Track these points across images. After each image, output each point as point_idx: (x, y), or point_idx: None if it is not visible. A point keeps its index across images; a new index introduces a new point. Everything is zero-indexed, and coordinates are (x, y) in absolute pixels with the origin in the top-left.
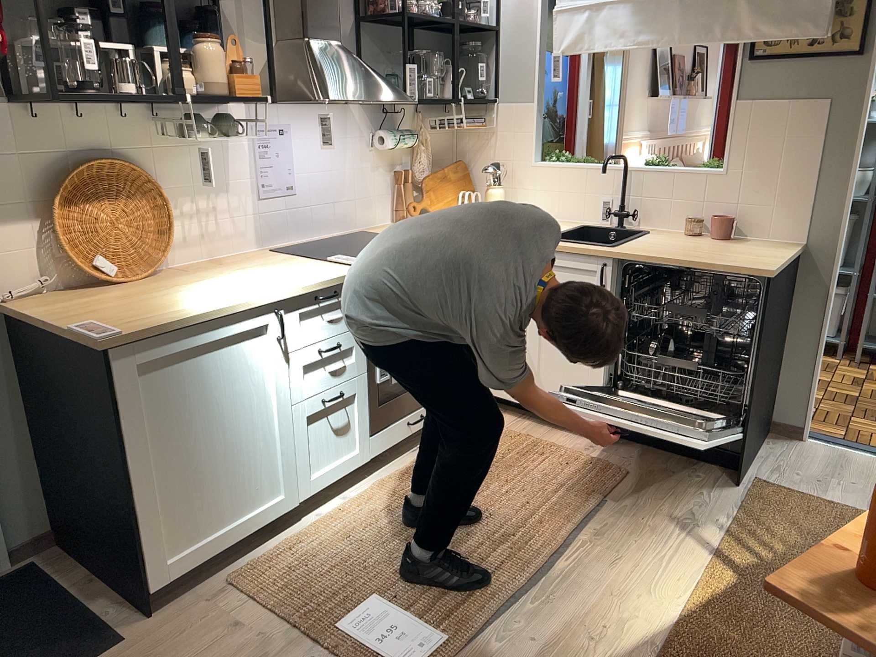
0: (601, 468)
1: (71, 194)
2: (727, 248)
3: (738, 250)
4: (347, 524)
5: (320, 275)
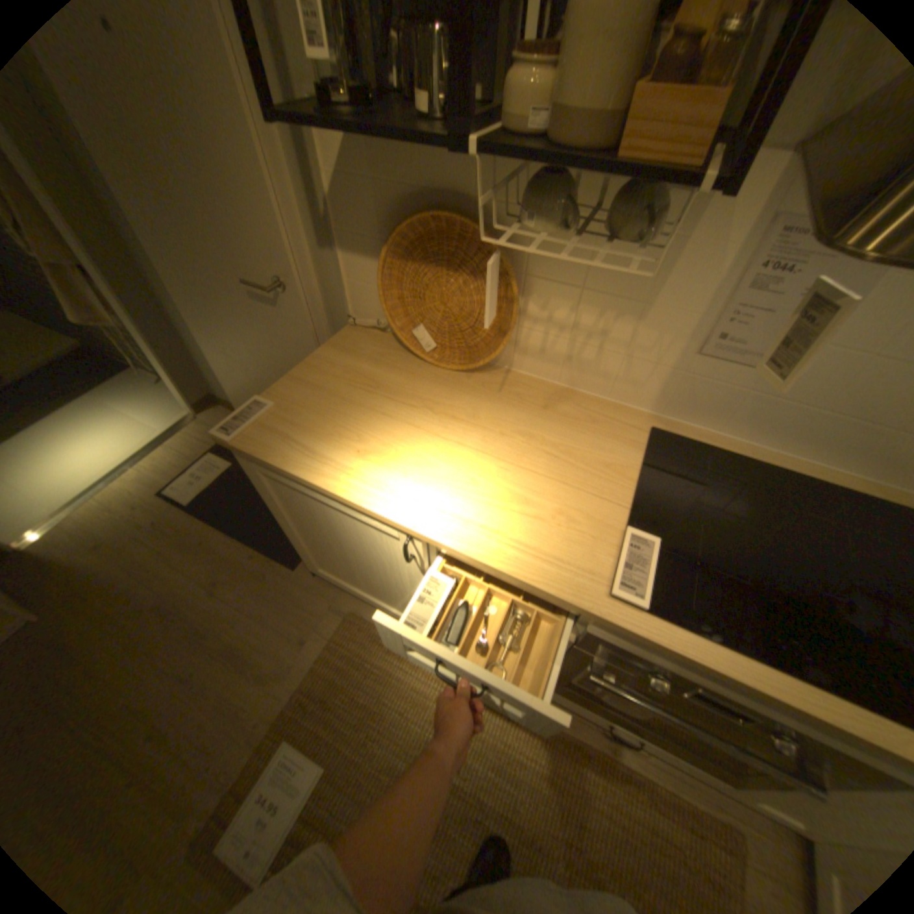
0: None
1: (411, 242)
2: None
3: None
4: (434, 697)
5: (529, 550)
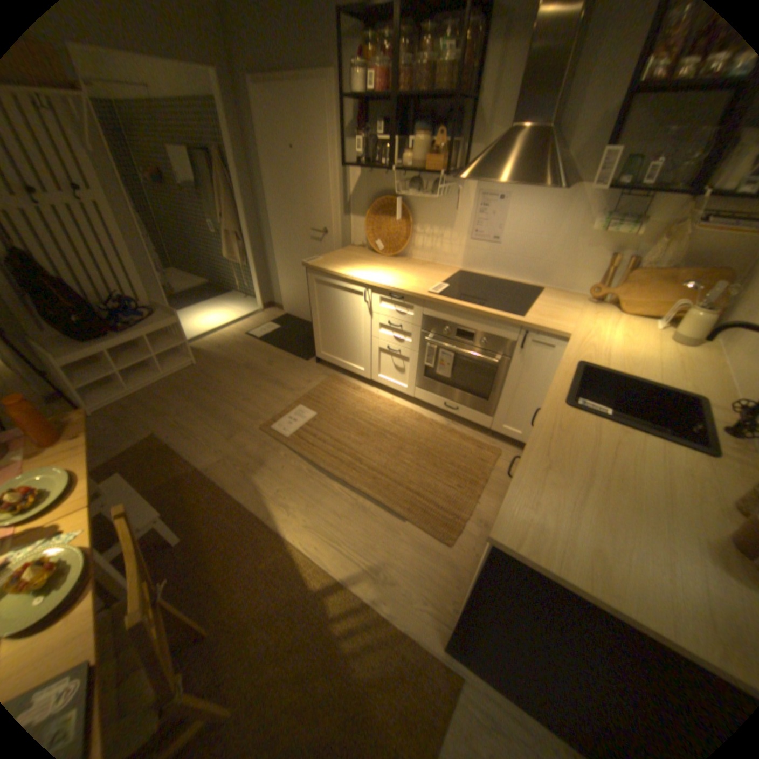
0: (446, 524)
1: (377, 209)
2: (647, 530)
3: (638, 541)
4: (367, 400)
5: (404, 285)
